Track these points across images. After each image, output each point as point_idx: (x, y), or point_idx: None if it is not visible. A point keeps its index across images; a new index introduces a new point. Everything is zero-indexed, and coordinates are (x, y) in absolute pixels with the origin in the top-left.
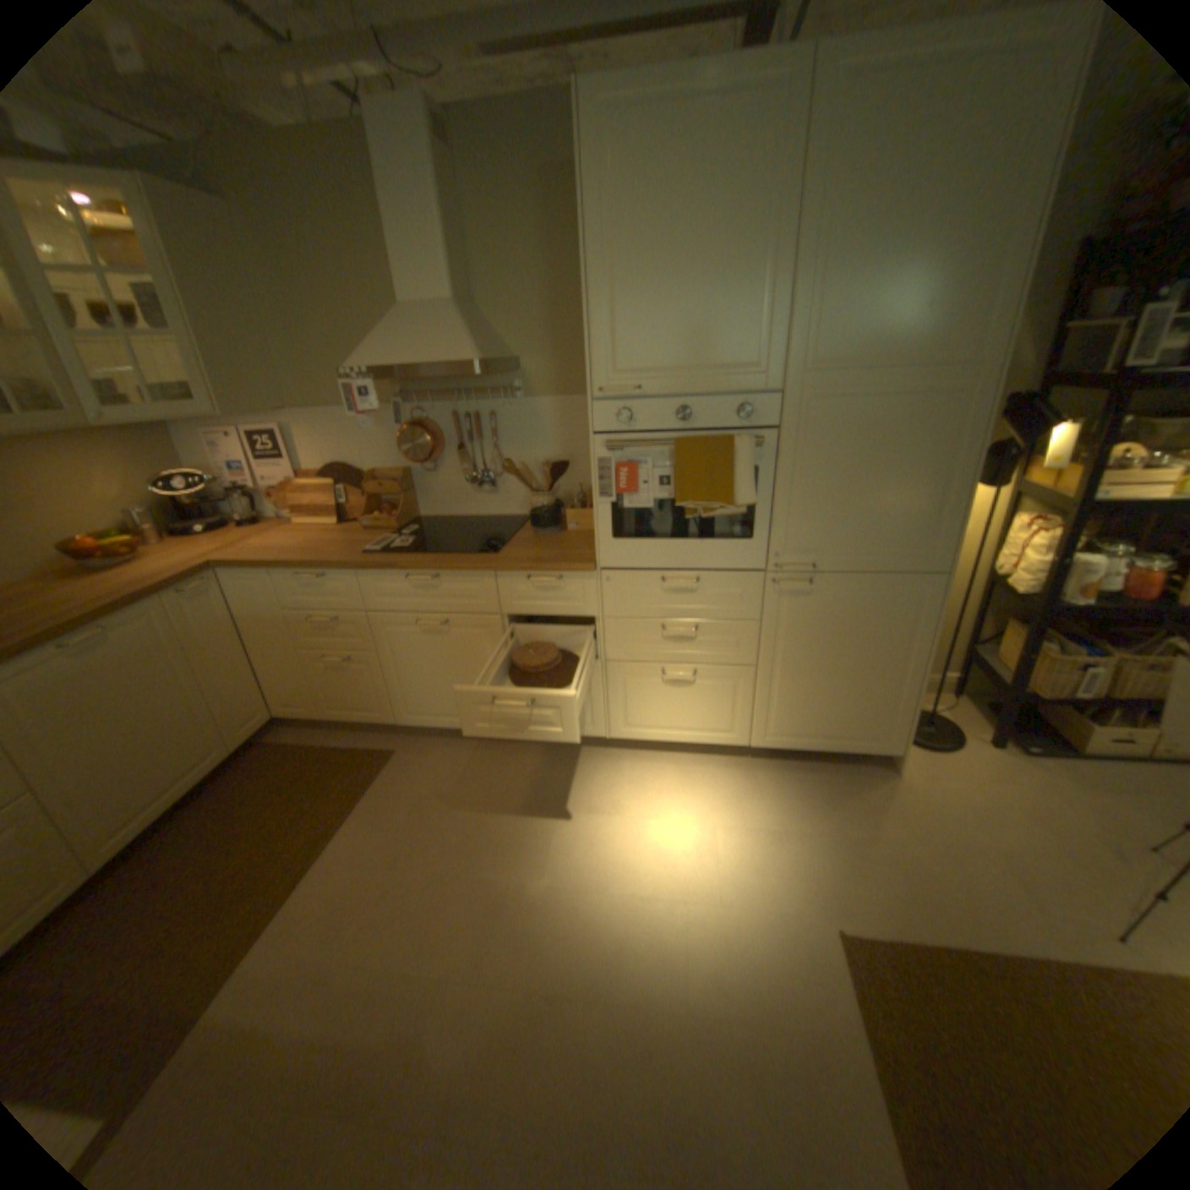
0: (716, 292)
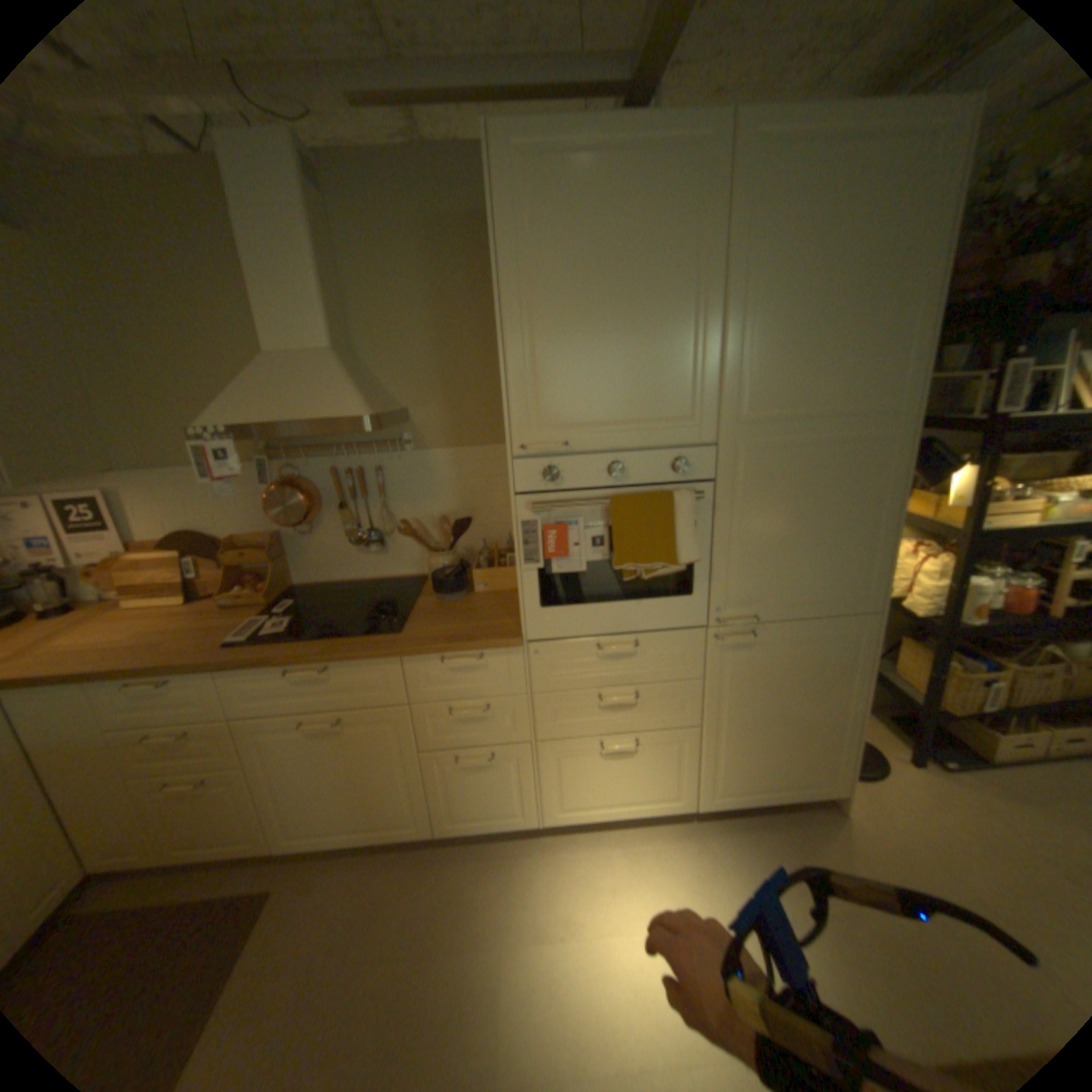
0: (648, 344)
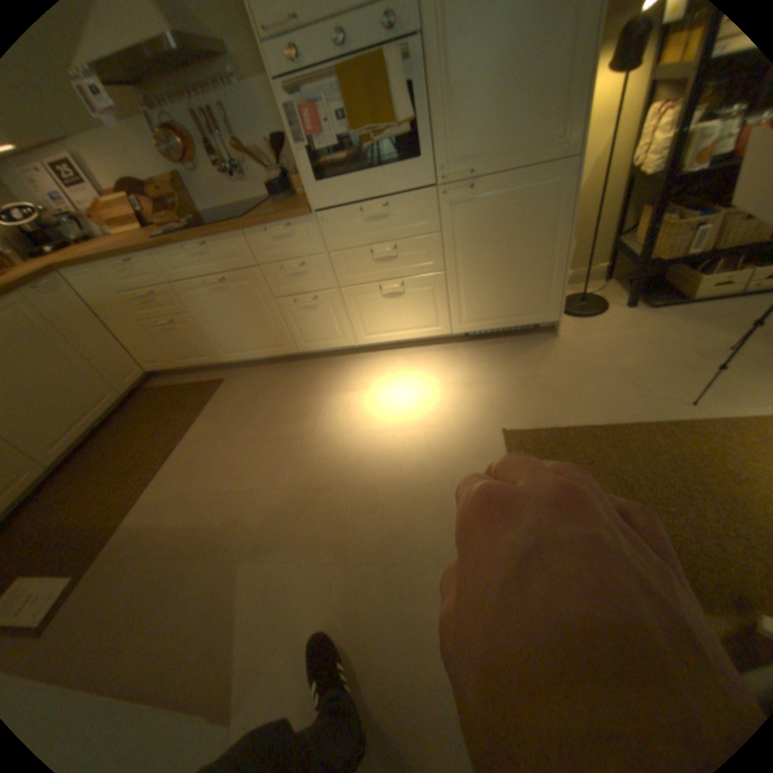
0: None
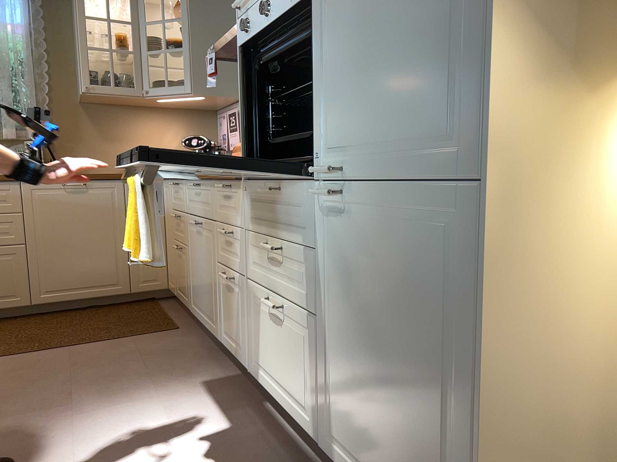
0: None
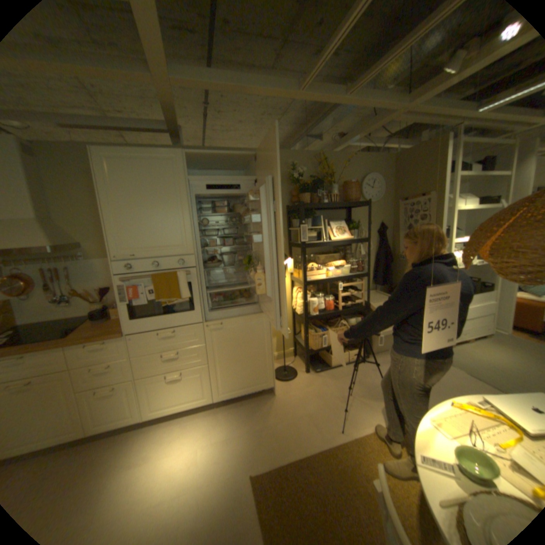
0: (162, 221)
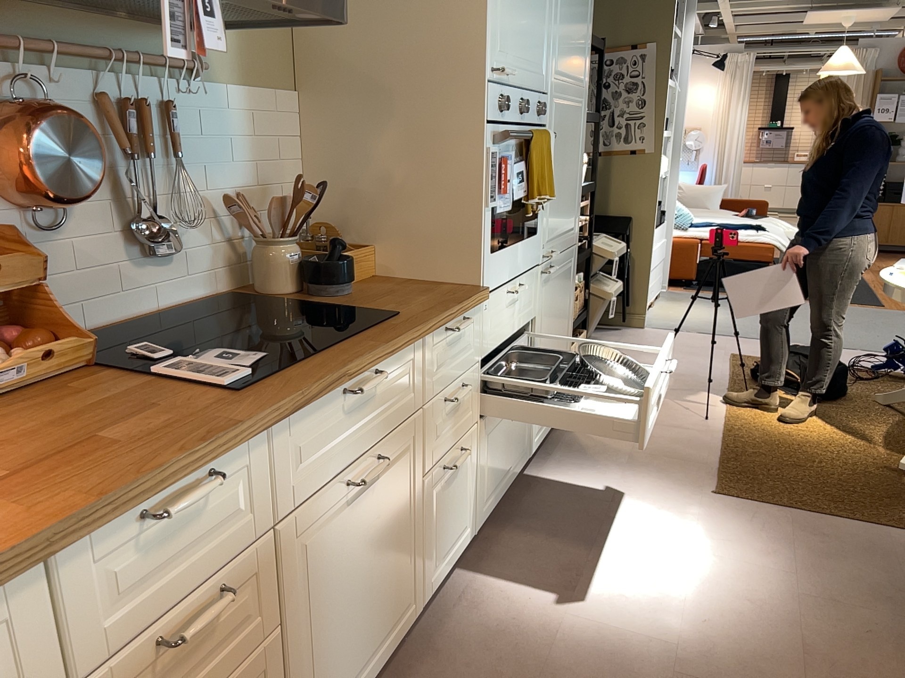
0: None
